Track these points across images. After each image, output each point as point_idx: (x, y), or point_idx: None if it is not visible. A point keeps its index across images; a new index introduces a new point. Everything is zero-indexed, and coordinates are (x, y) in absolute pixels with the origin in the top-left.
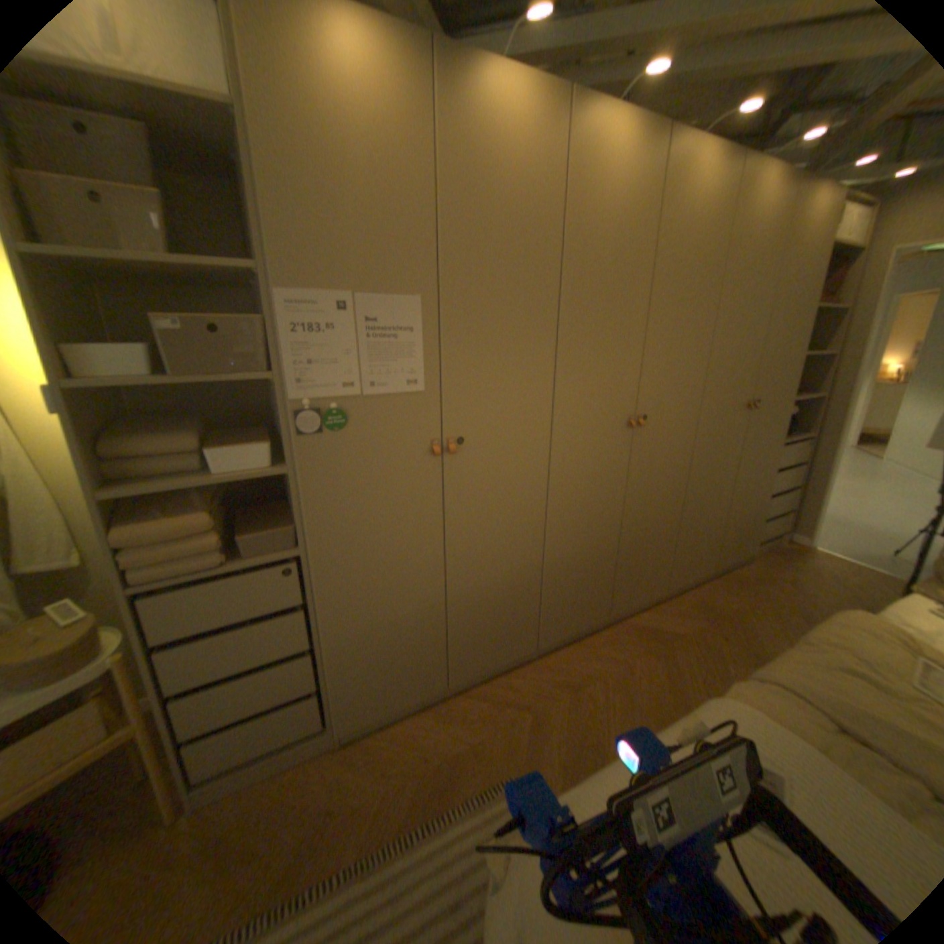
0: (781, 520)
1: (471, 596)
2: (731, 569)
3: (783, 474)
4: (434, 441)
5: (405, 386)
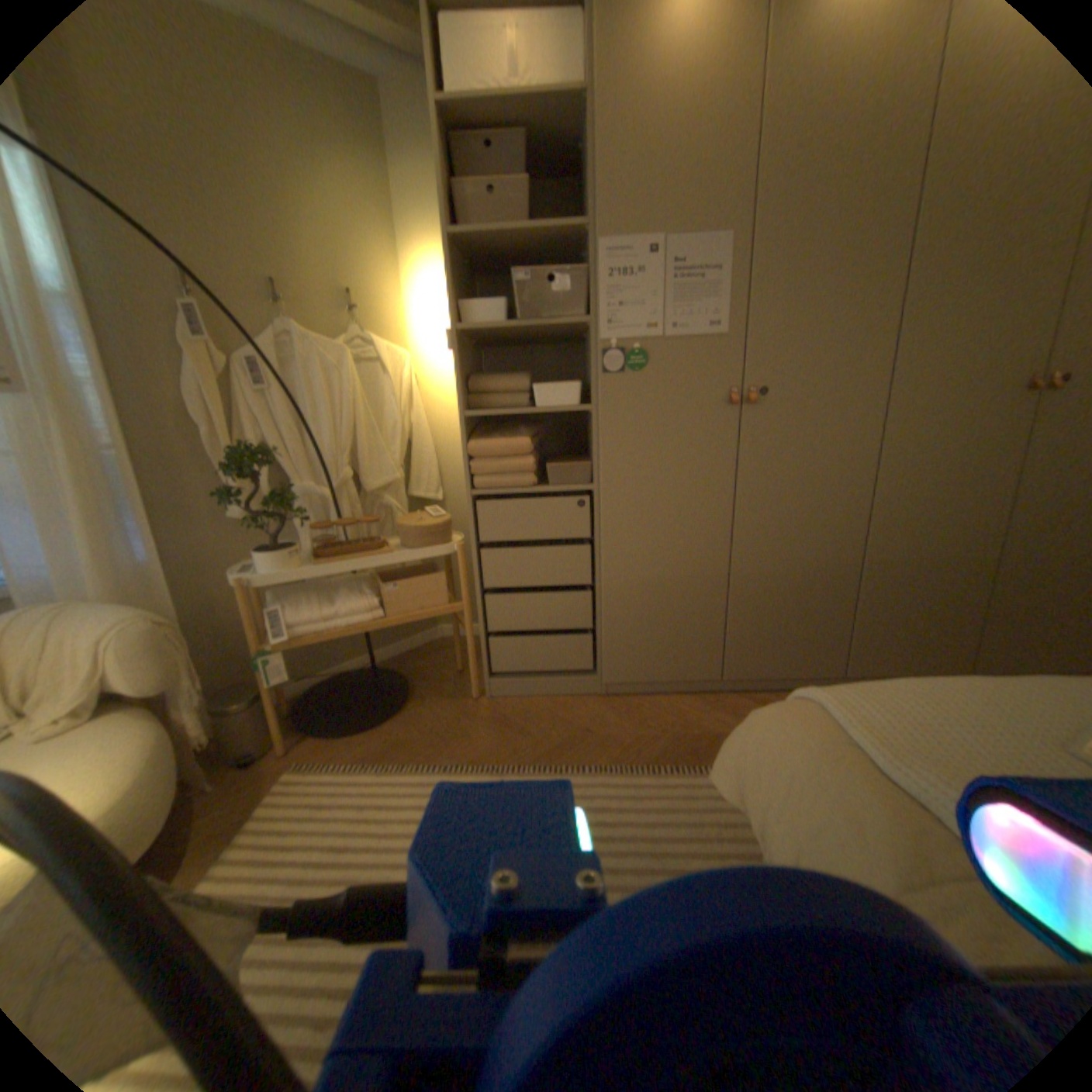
0: None
1: (758, 576)
2: None
3: None
4: (732, 387)
5: (705, 326)
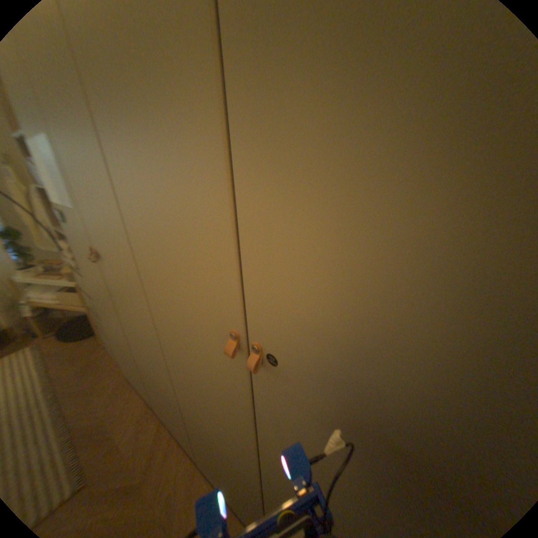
0: None
1: (141, 372)
2: None
3: None
4: (87, 248)
5: (64, 203)
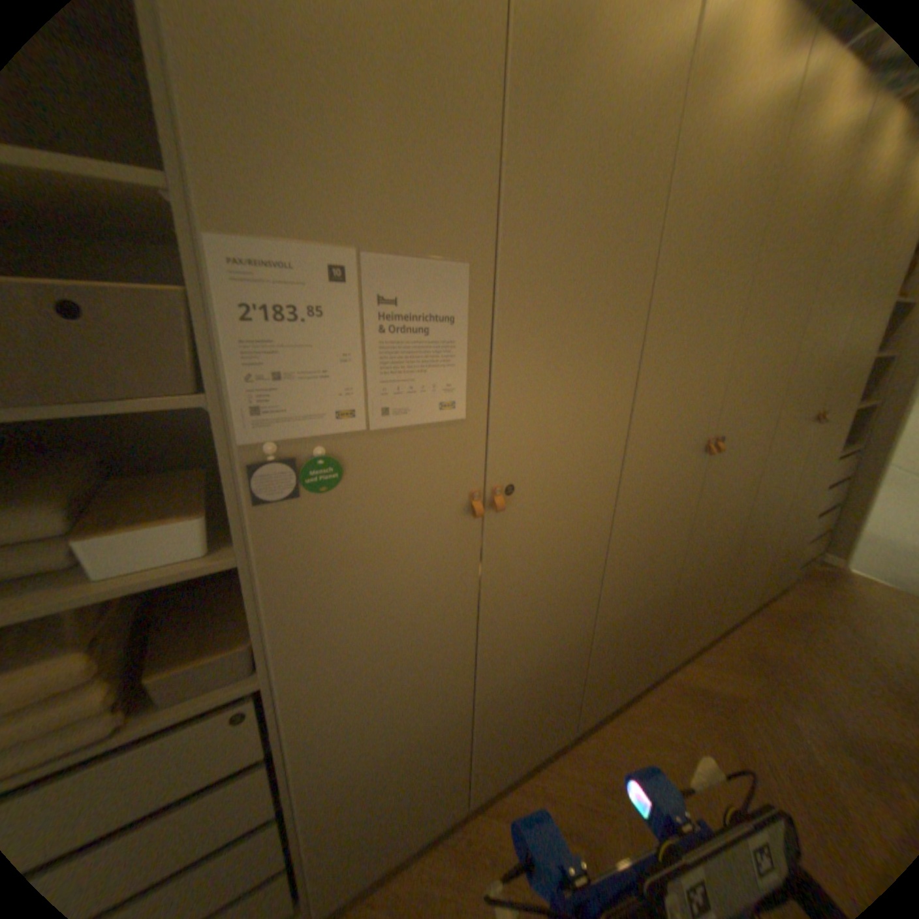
0: (820, 542)
1: (507, 692)
2: (771, 600)
3: (830, 492)
4: (475, 493)
5: (437, 412)
